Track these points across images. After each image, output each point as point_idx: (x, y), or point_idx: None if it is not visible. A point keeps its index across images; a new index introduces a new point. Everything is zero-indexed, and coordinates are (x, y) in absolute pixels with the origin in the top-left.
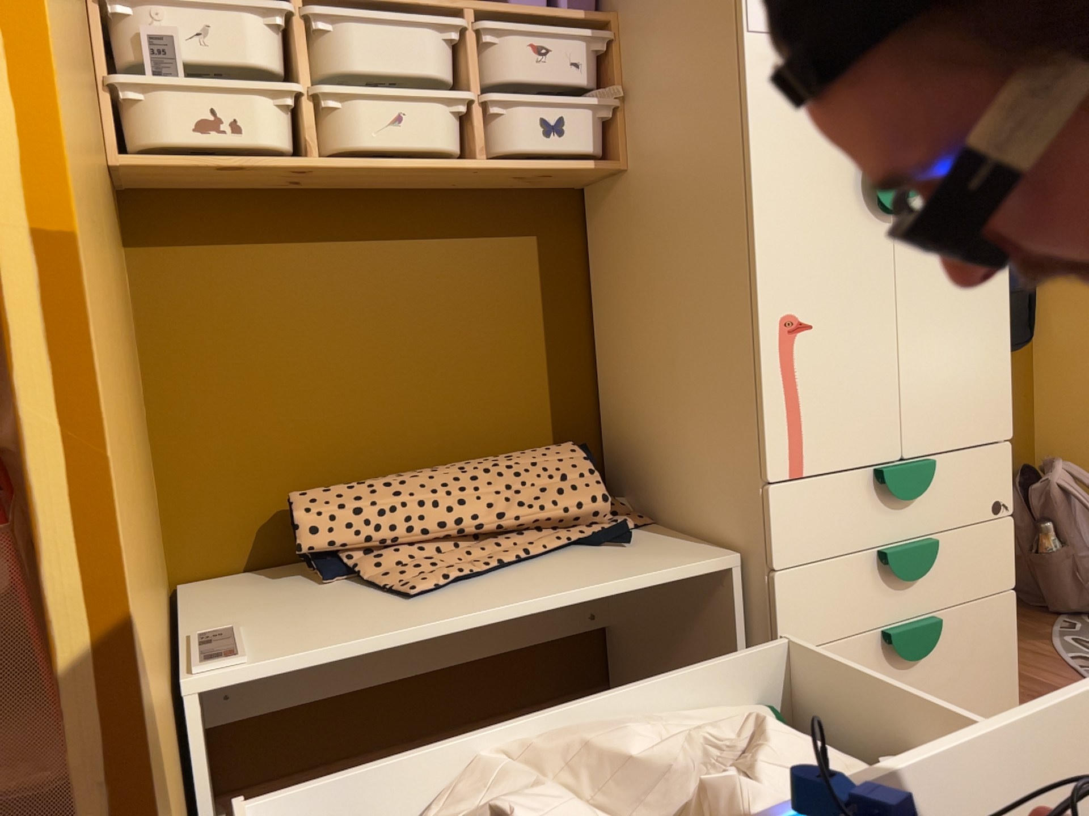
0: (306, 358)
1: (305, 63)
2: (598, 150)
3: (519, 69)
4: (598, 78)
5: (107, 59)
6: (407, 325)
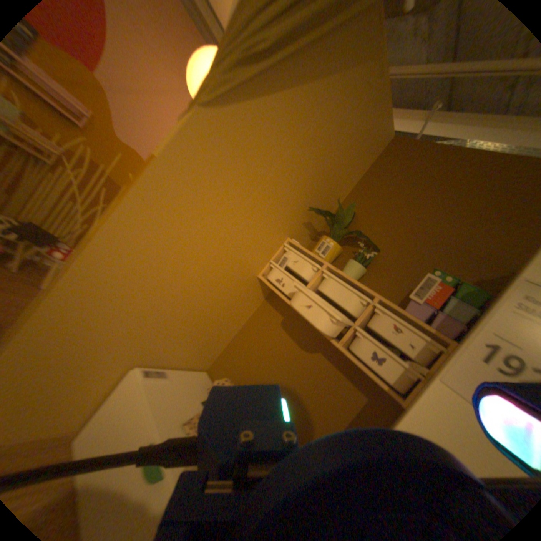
0: (270, 357)
1: (312, 282)
2: (399, 389)
3: (380, 329)
4: (423, 362)
5: (279, 259)
6: (298, 377)
